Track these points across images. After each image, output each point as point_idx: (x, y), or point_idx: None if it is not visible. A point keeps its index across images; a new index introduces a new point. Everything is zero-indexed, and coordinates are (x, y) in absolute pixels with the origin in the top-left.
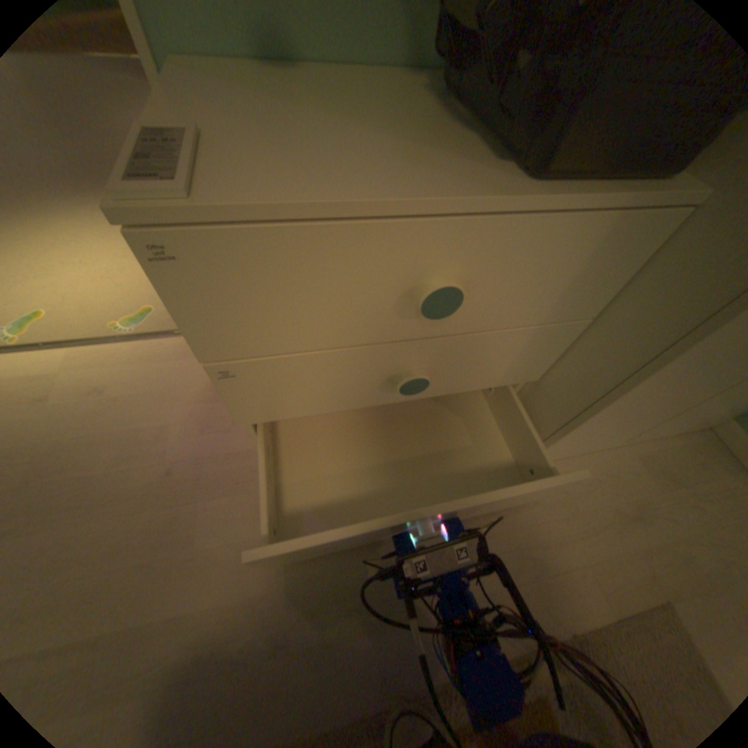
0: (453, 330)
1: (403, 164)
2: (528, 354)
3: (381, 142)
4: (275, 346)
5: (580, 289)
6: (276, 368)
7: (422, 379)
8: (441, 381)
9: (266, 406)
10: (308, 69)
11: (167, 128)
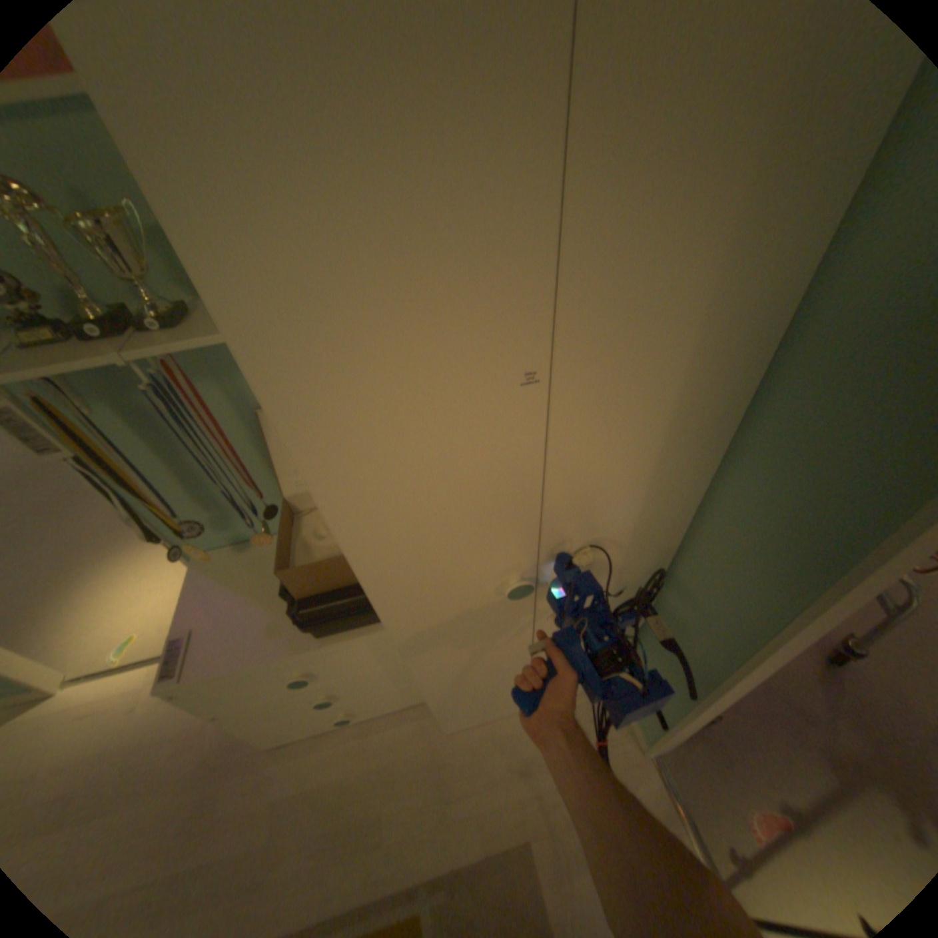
0: (329, 680)
1: (263, 642)
2: (396, 675)
3: (261, 625)
4: (232, 707)
5: (384, 656)
6: (238, 713)
7: (326, 702)
8: (349, 695)
9: (244, 726)
10: (253, 553)
11: (176, 643)
